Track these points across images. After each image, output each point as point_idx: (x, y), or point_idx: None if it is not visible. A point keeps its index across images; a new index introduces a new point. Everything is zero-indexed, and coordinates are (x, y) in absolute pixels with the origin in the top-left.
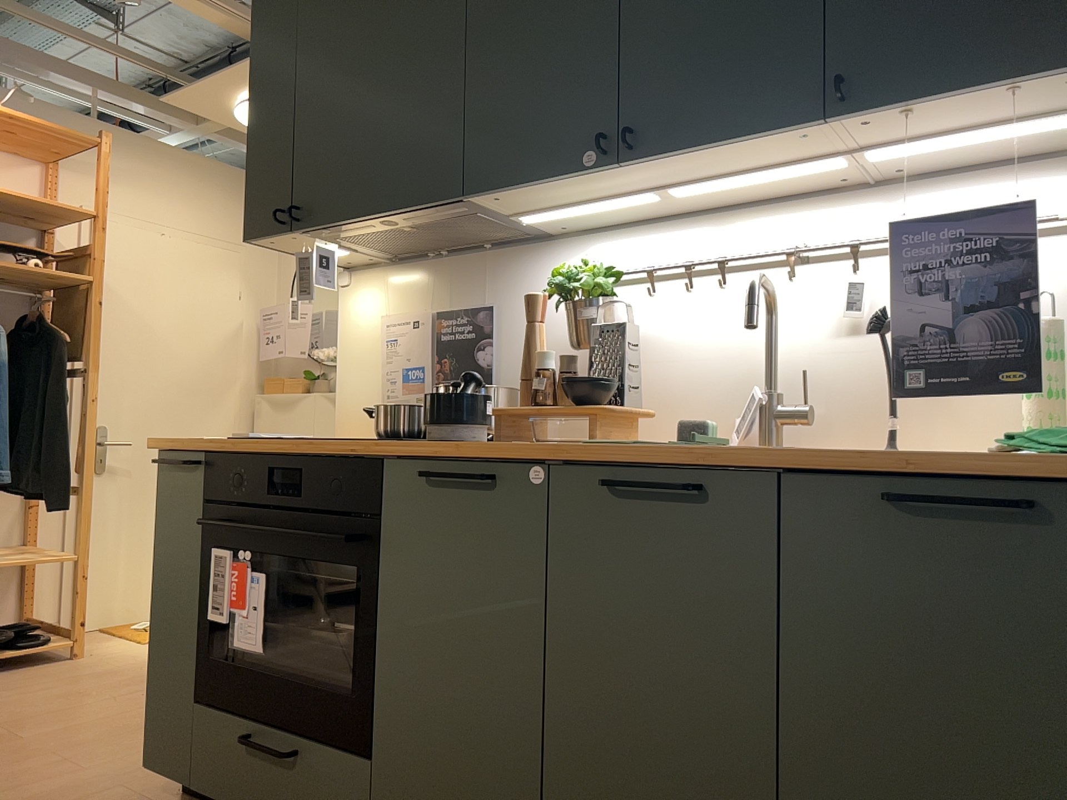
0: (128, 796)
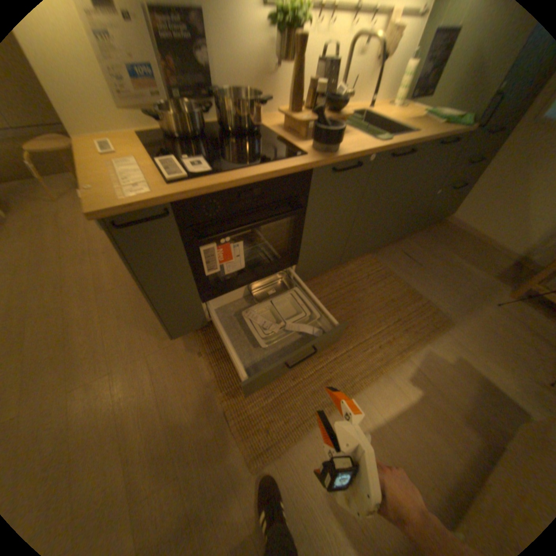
0: (158, 352)
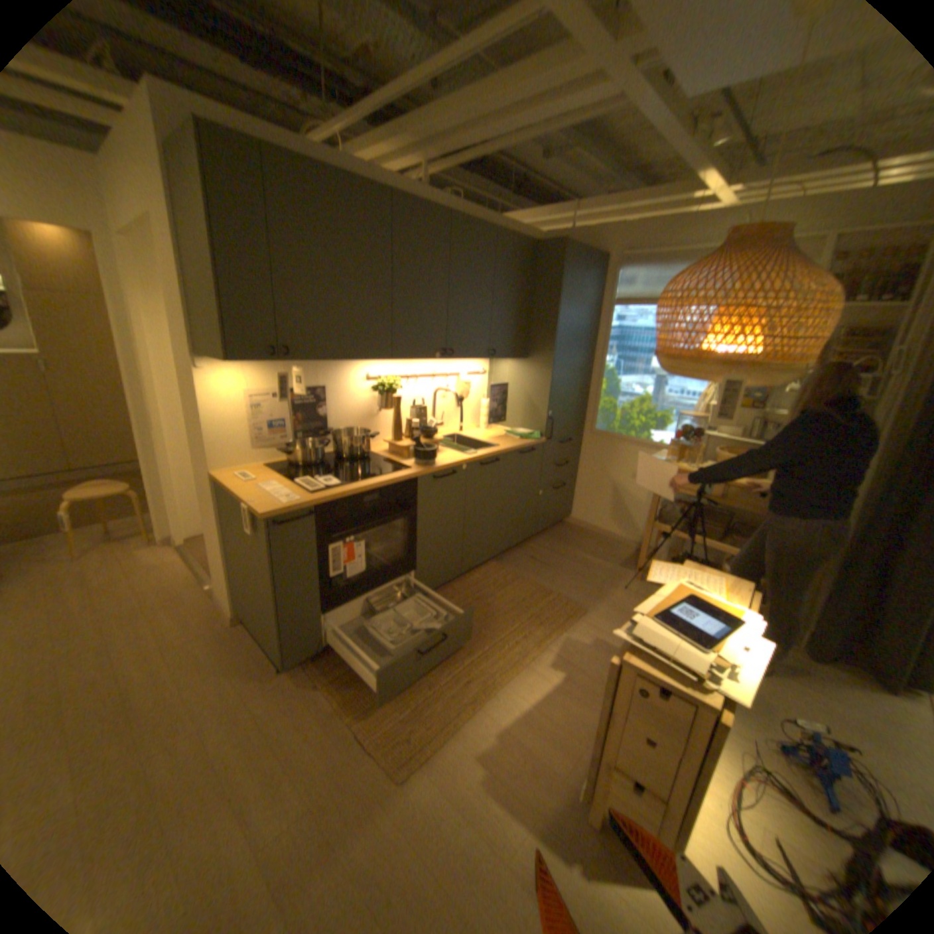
0: (261, 698)
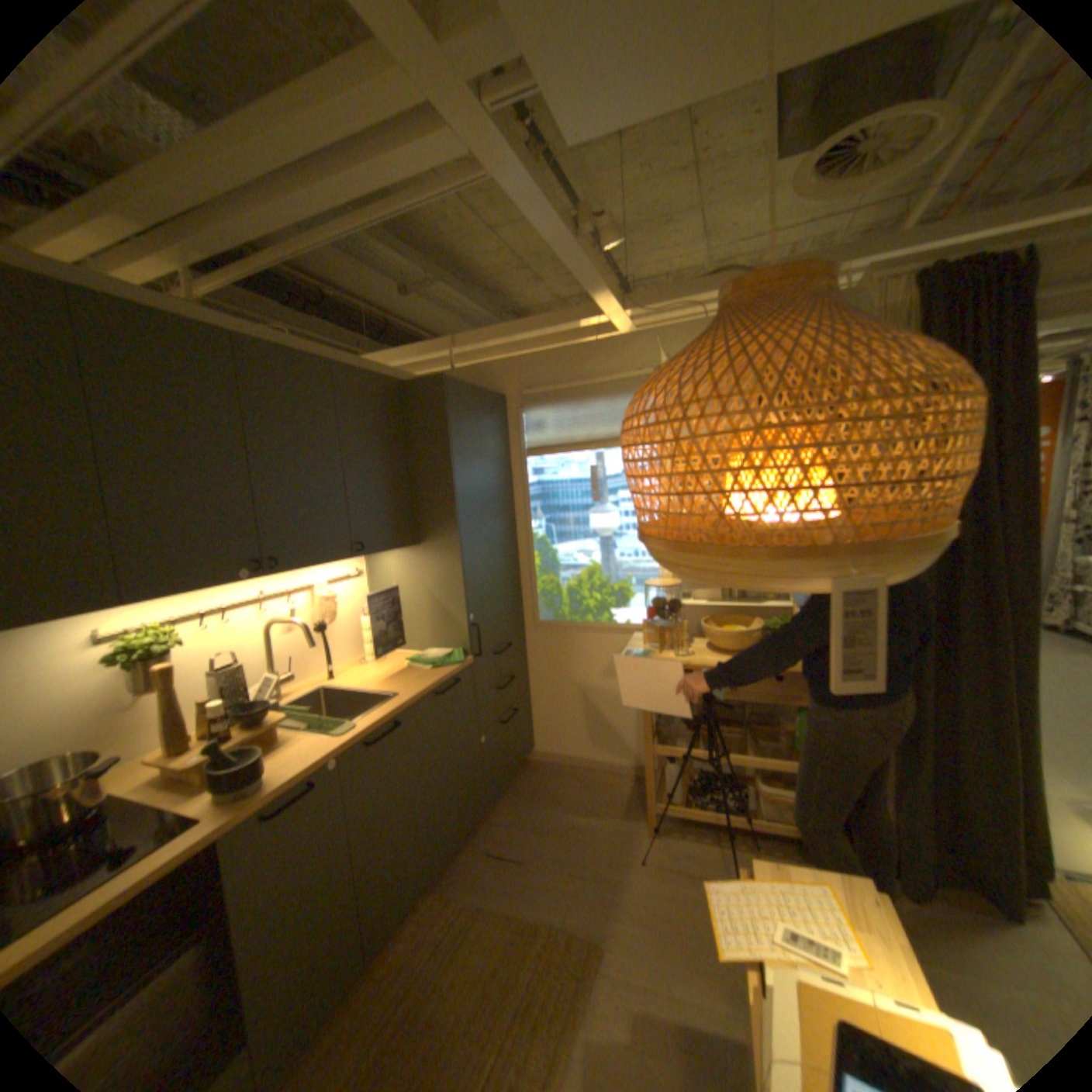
0: None
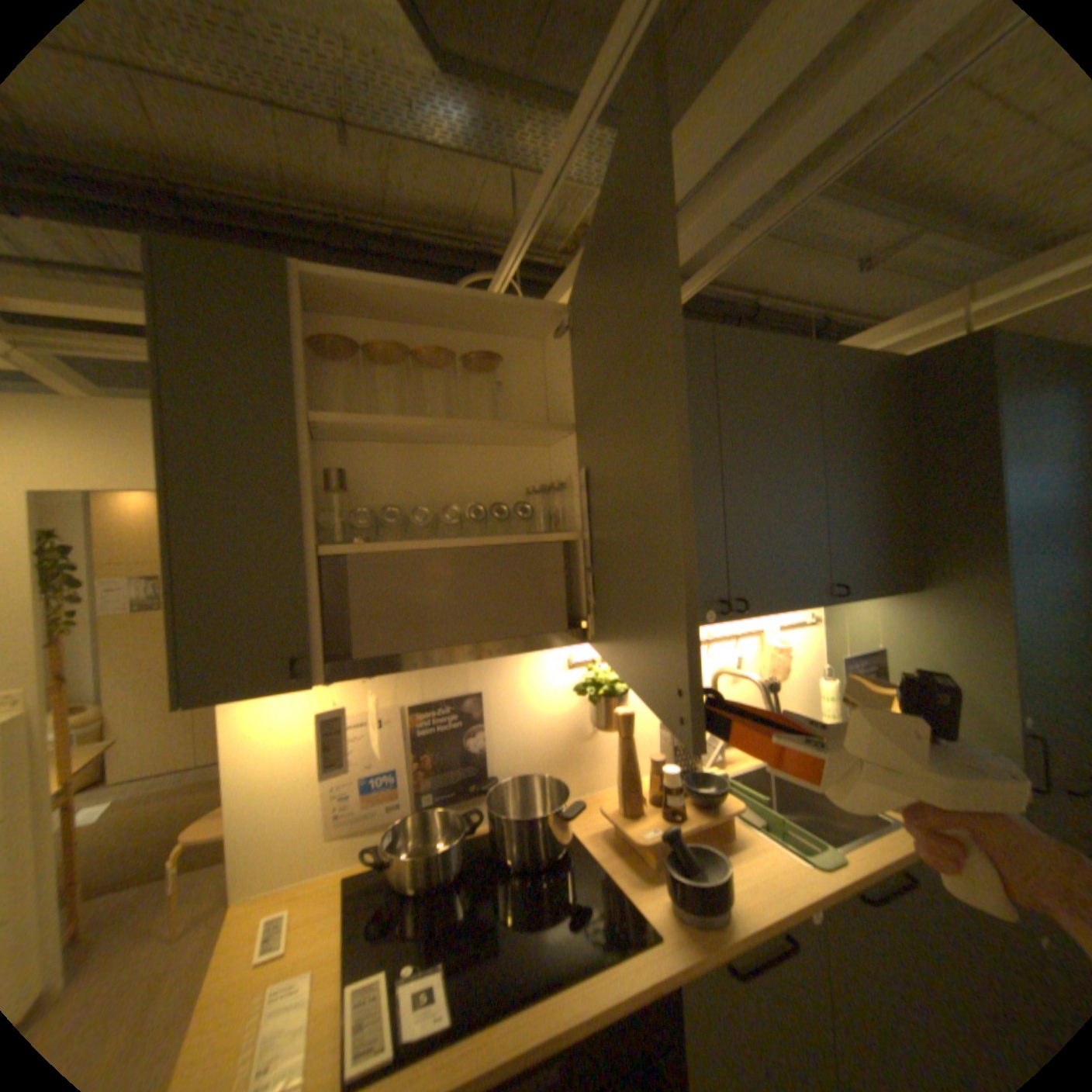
0: None
